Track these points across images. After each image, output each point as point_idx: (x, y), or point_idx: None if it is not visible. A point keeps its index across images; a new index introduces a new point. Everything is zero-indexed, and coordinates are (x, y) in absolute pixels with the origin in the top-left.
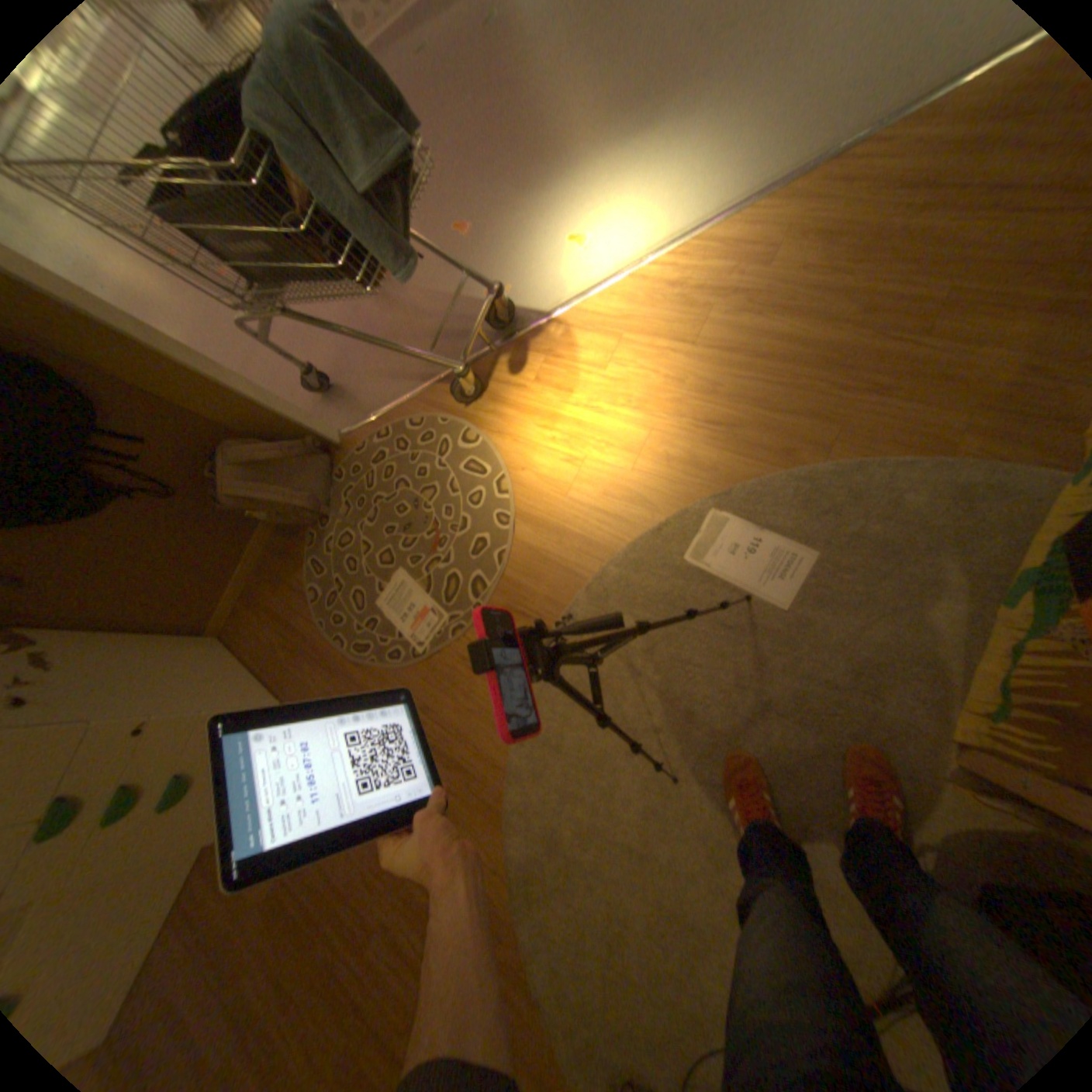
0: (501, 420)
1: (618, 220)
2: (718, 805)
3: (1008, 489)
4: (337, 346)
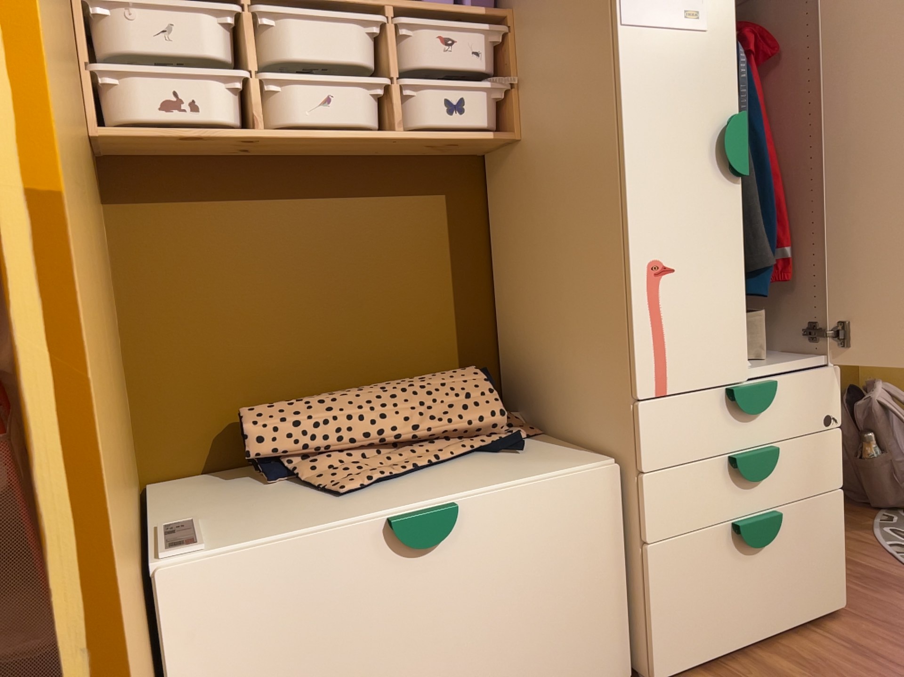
0: None
1: None
2: None
3: None
4: None
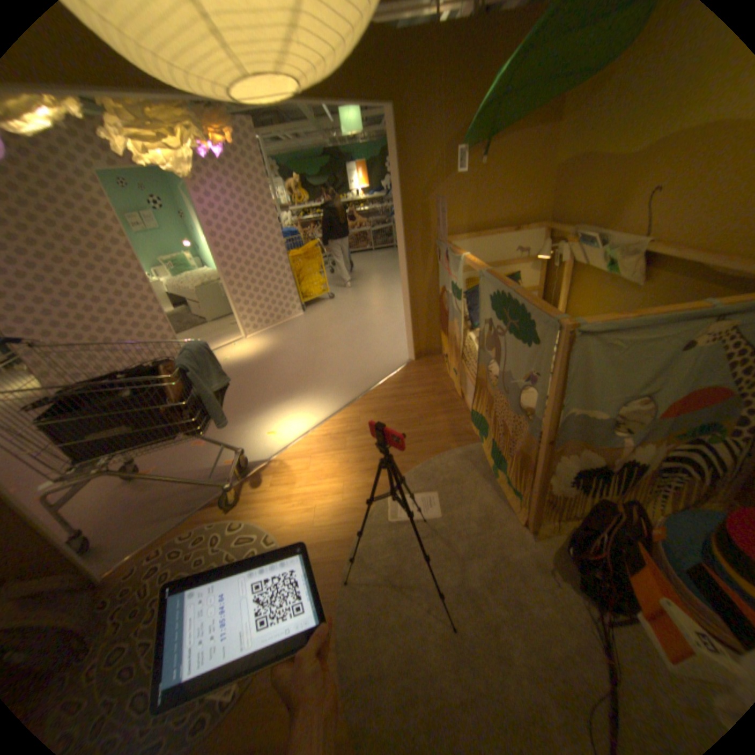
0: (254, 511)
1: (289, 424)
2: (481, 627)
3: (471, 452)
4: (111, 510)
